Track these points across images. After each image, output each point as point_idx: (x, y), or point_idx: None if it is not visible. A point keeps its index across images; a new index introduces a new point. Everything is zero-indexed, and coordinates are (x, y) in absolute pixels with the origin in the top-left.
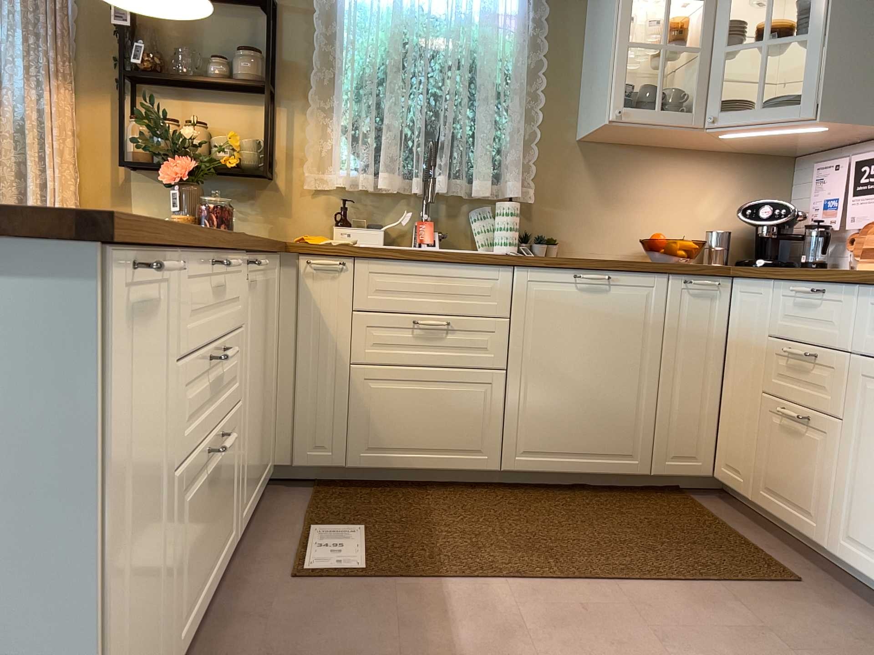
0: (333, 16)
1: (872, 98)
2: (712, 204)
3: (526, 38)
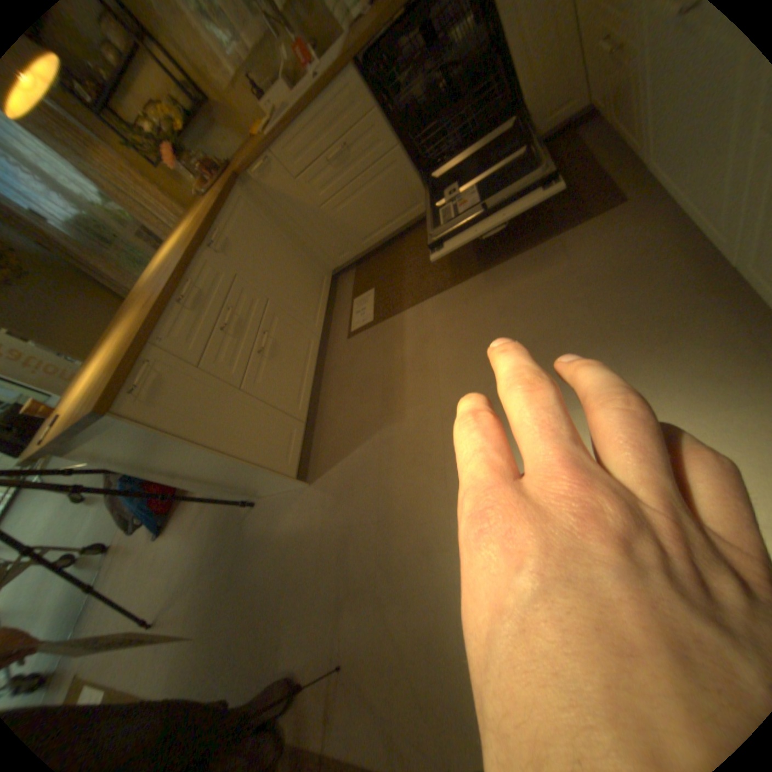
0: None
1: None
2: None
3: None
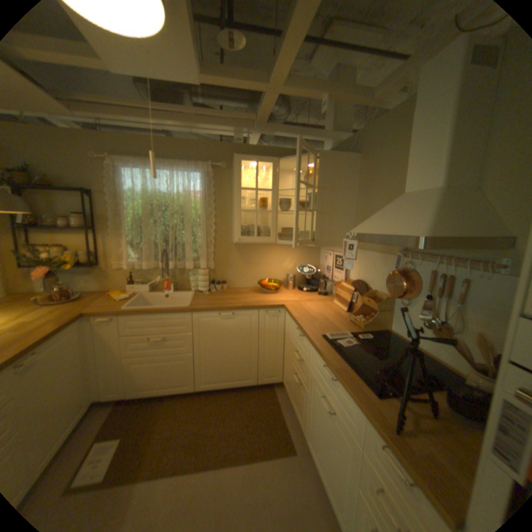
0: (116, 195)
1: (335, 237)
2: (289, 263)
3: (204, 203)
